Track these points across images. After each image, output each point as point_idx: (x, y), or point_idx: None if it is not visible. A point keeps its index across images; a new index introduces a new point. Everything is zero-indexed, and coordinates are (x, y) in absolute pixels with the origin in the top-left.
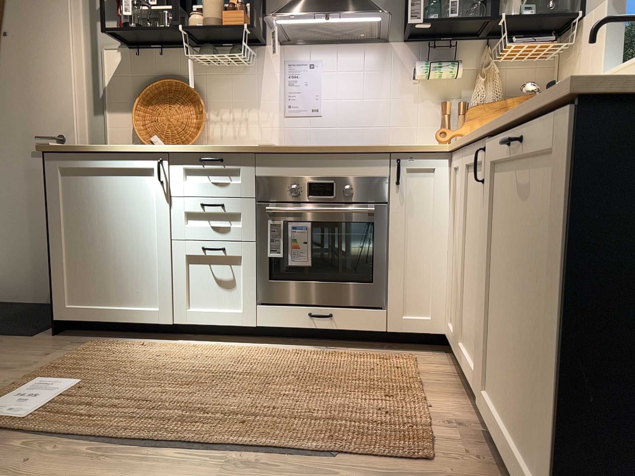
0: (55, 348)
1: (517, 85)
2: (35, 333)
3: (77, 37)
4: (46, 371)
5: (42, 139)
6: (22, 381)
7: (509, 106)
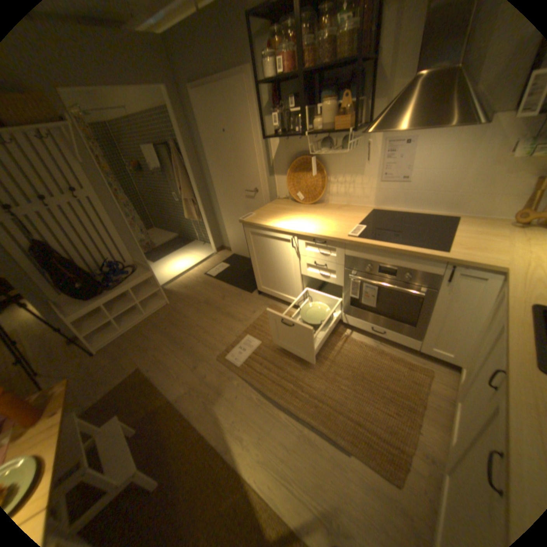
0: (257, 305)
1: None
2: (252, 289)
3: (255, 128)
4: (251, 327)
5: (247, 191)
6: (242, 332)
7: None
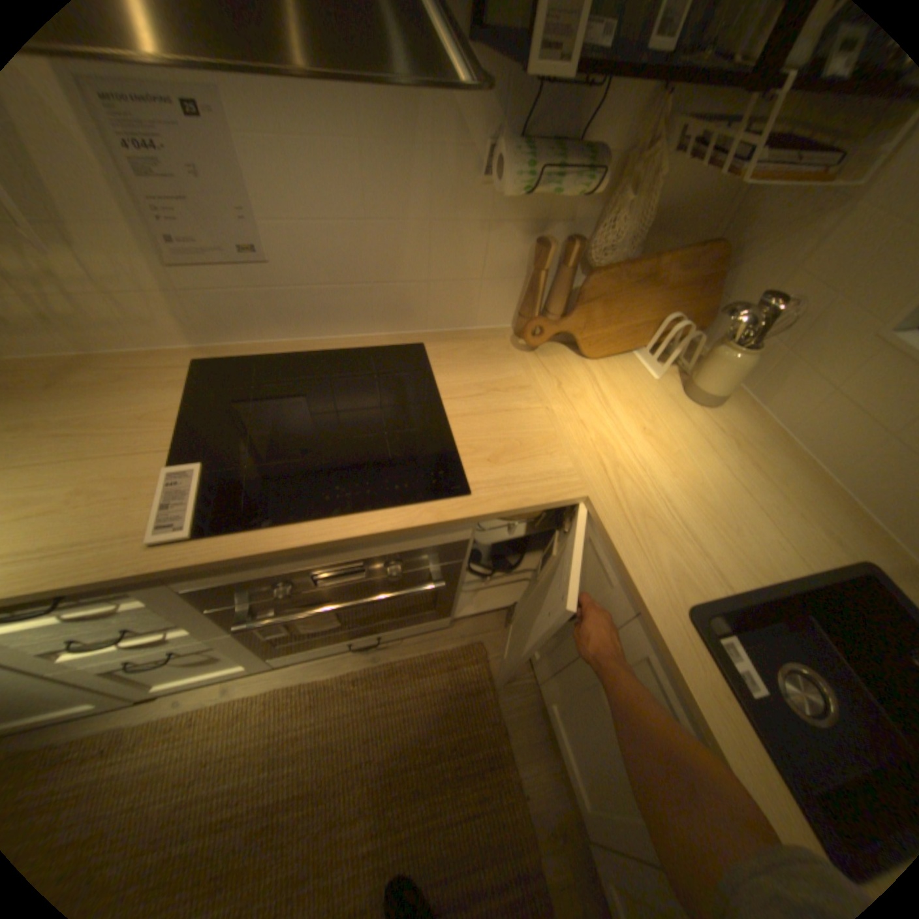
0: None
1: (682, 195)
2: None
3: None
4: None
5: None
6: None
7: (661, 267)
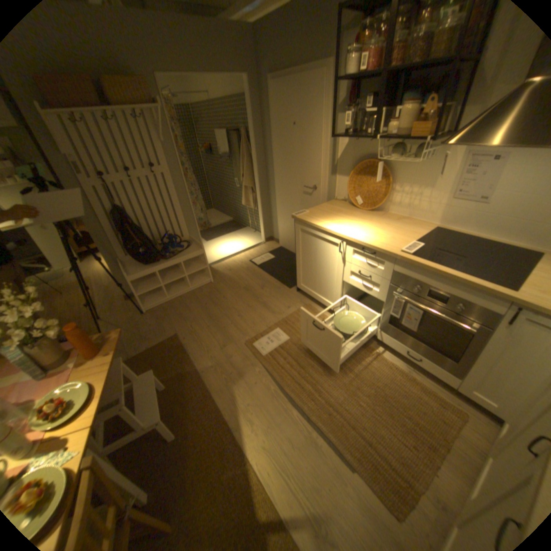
0: (293, 302)
1: None
2: (291, 286)
3: (326, 125)
4: (283, 321)
5: (305, 187)
6: (273, 325)
7: None
